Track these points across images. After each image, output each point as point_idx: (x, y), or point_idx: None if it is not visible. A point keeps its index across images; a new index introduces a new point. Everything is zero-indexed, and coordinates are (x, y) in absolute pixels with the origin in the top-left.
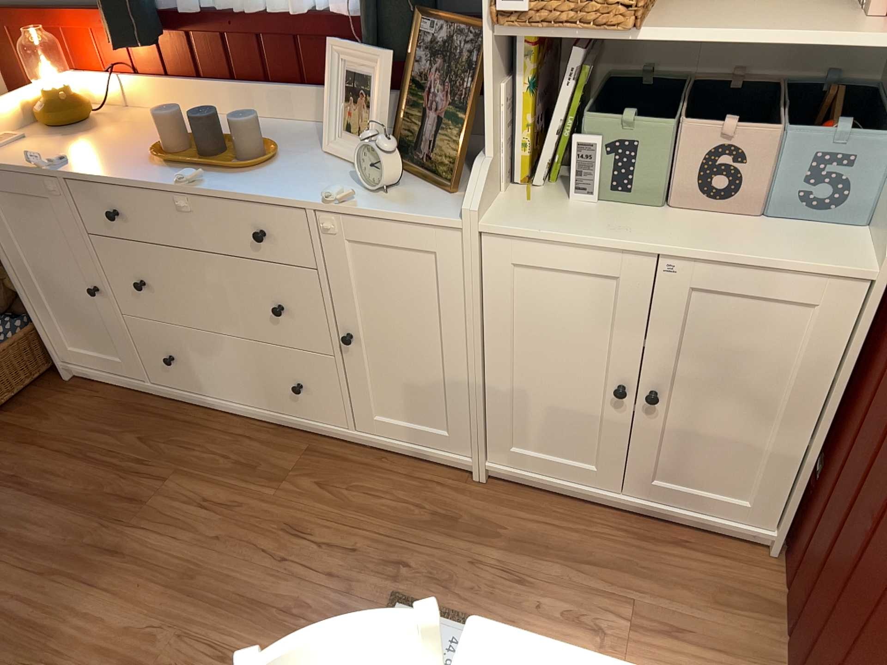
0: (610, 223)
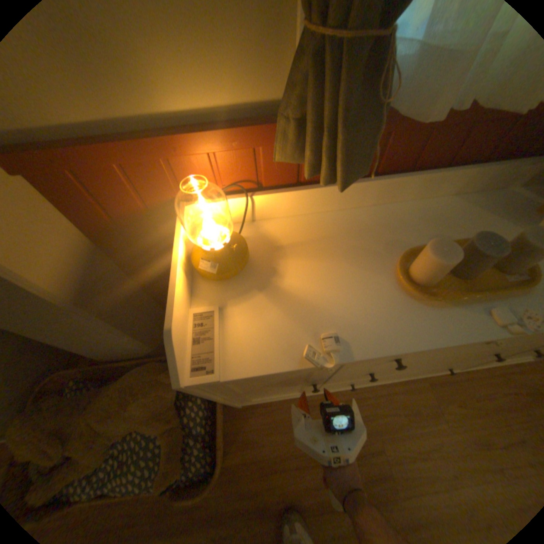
0: None
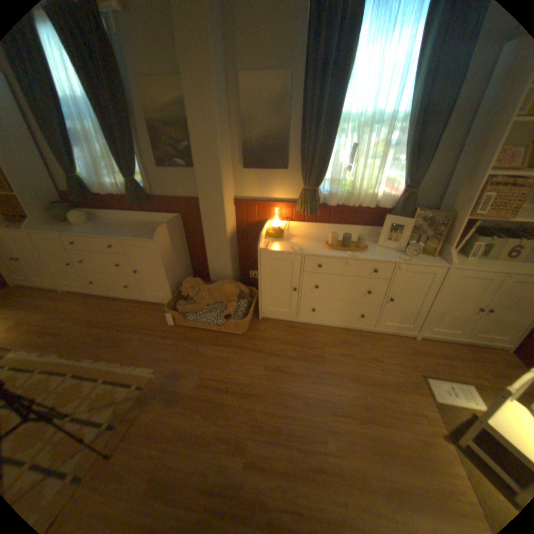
0: (488, 265)
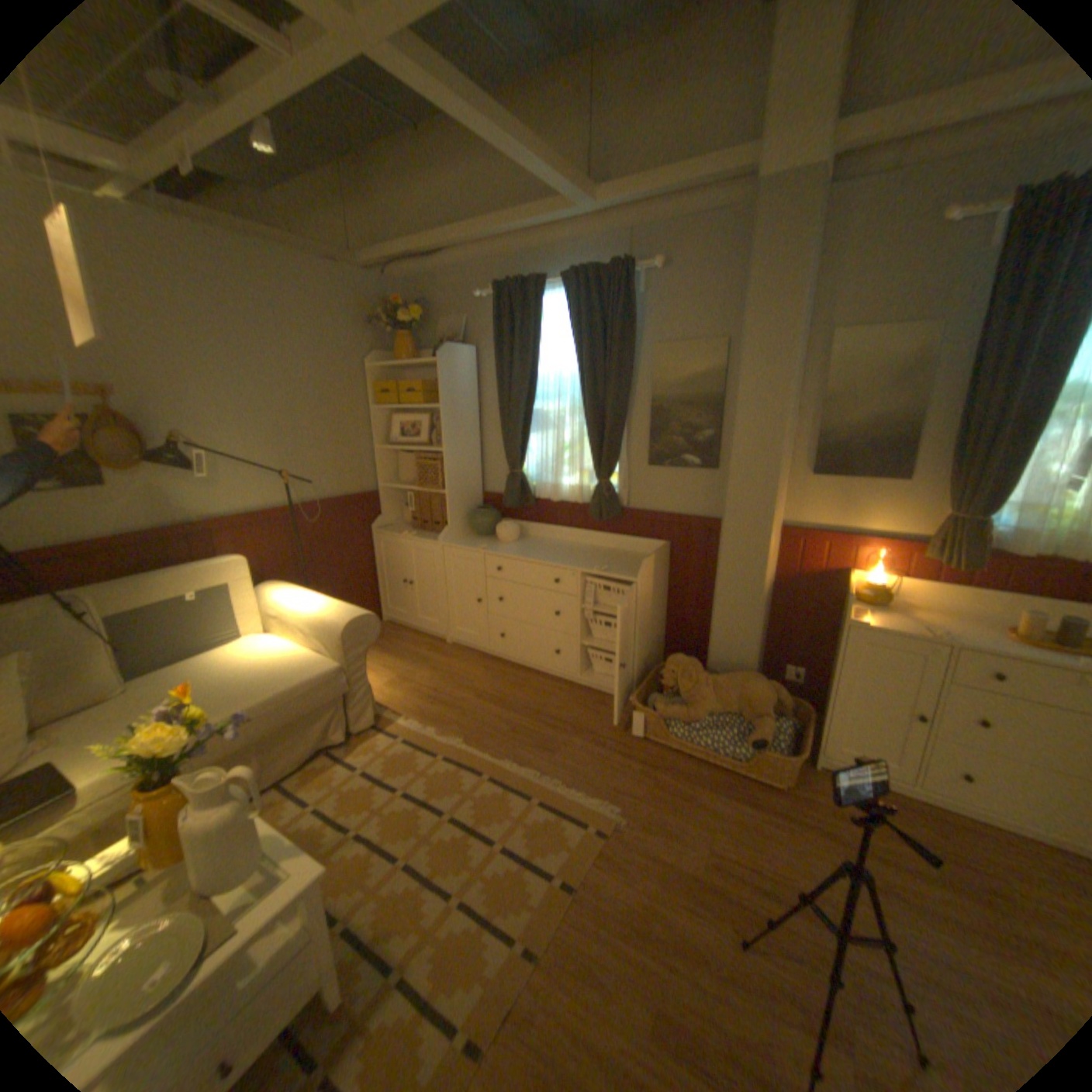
0: None
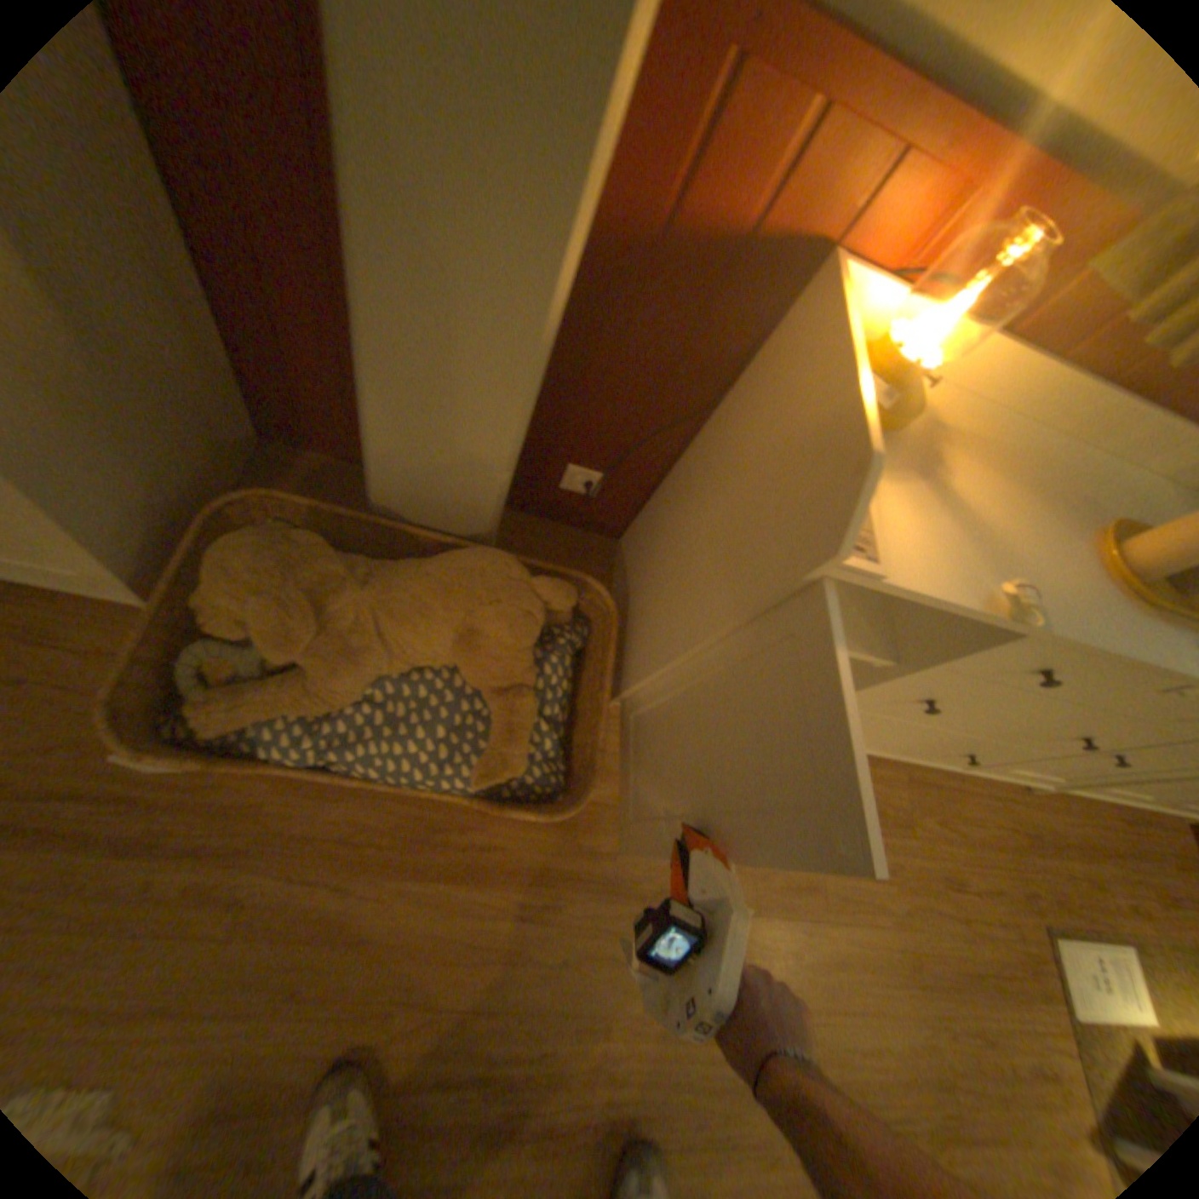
0: None
